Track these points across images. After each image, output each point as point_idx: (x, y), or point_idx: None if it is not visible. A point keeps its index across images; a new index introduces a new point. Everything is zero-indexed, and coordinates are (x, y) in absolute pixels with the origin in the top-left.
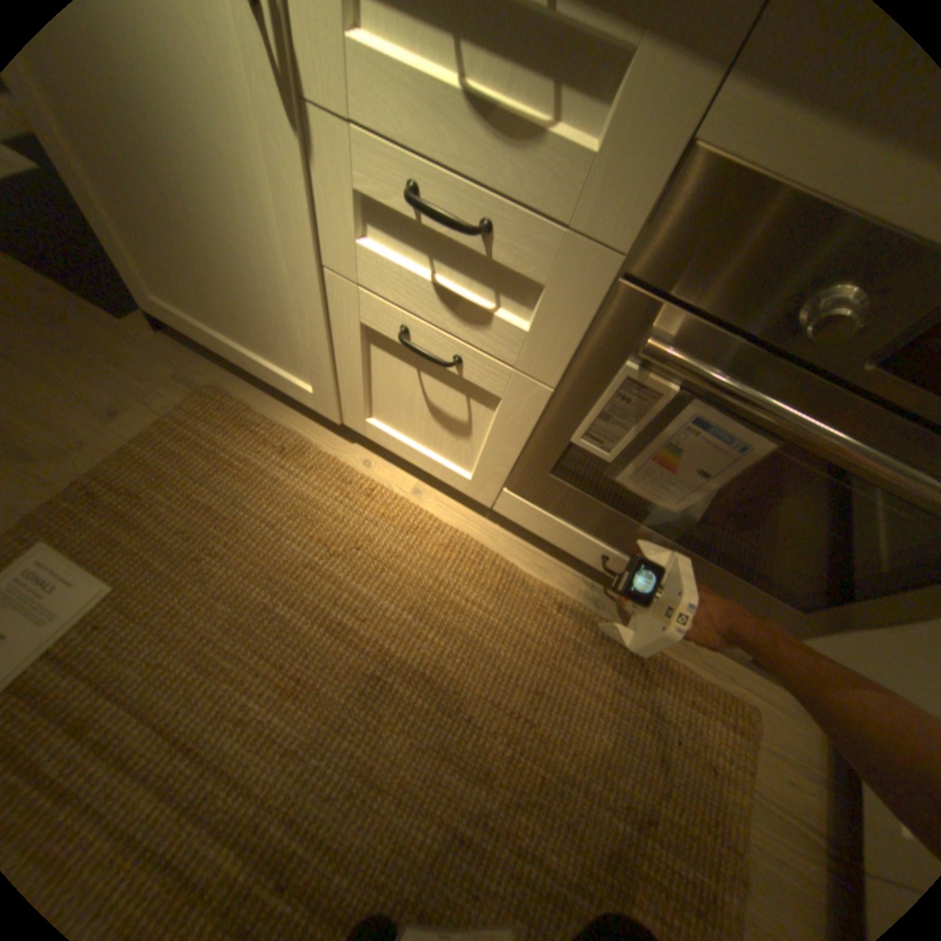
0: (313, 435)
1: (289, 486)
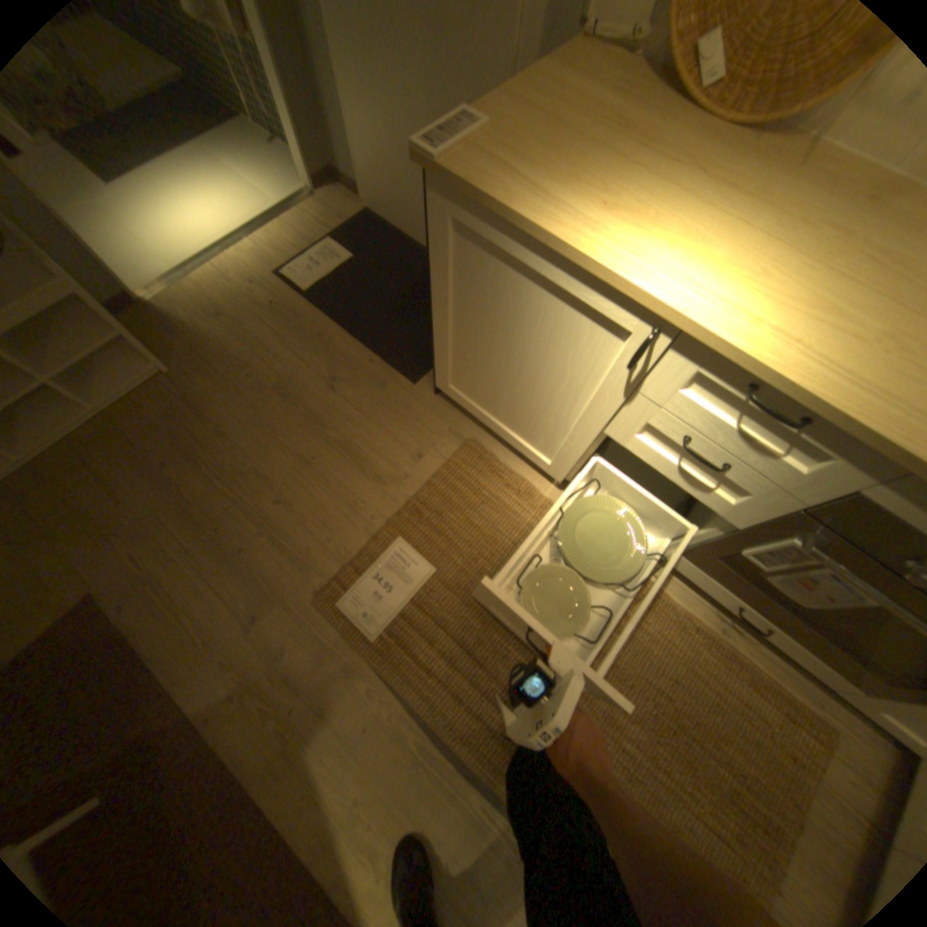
0: (535, 482)
1: (524, 519)
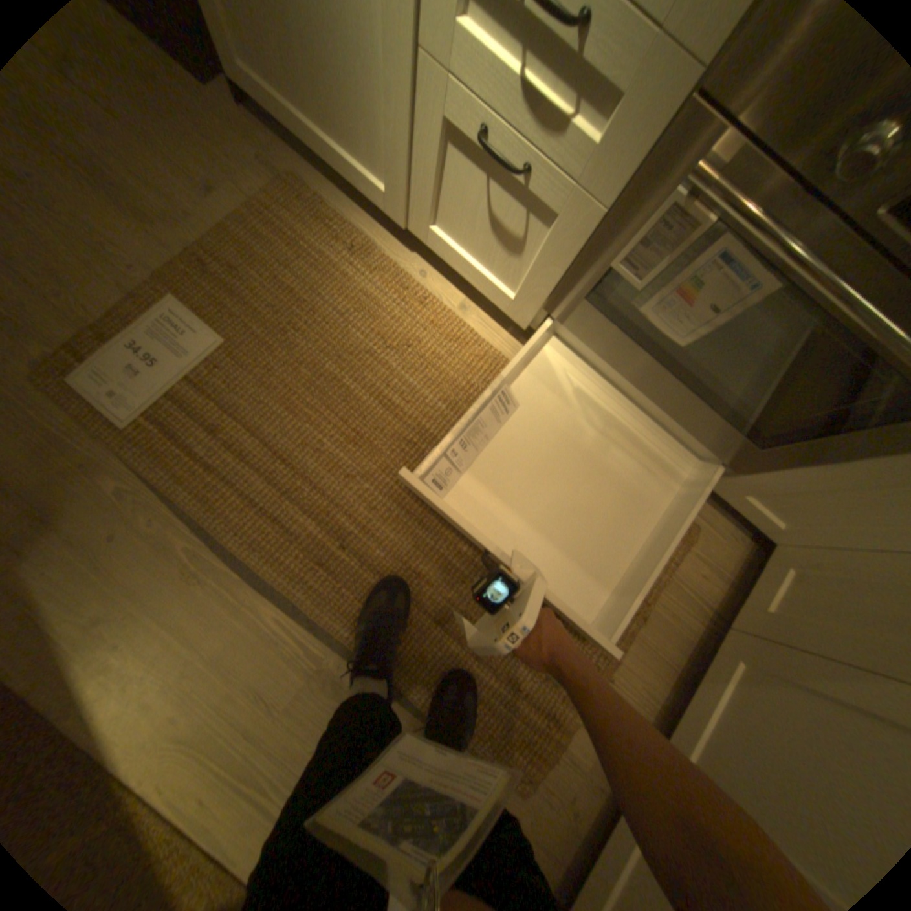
0: (377, 238)
1: (356, 282)
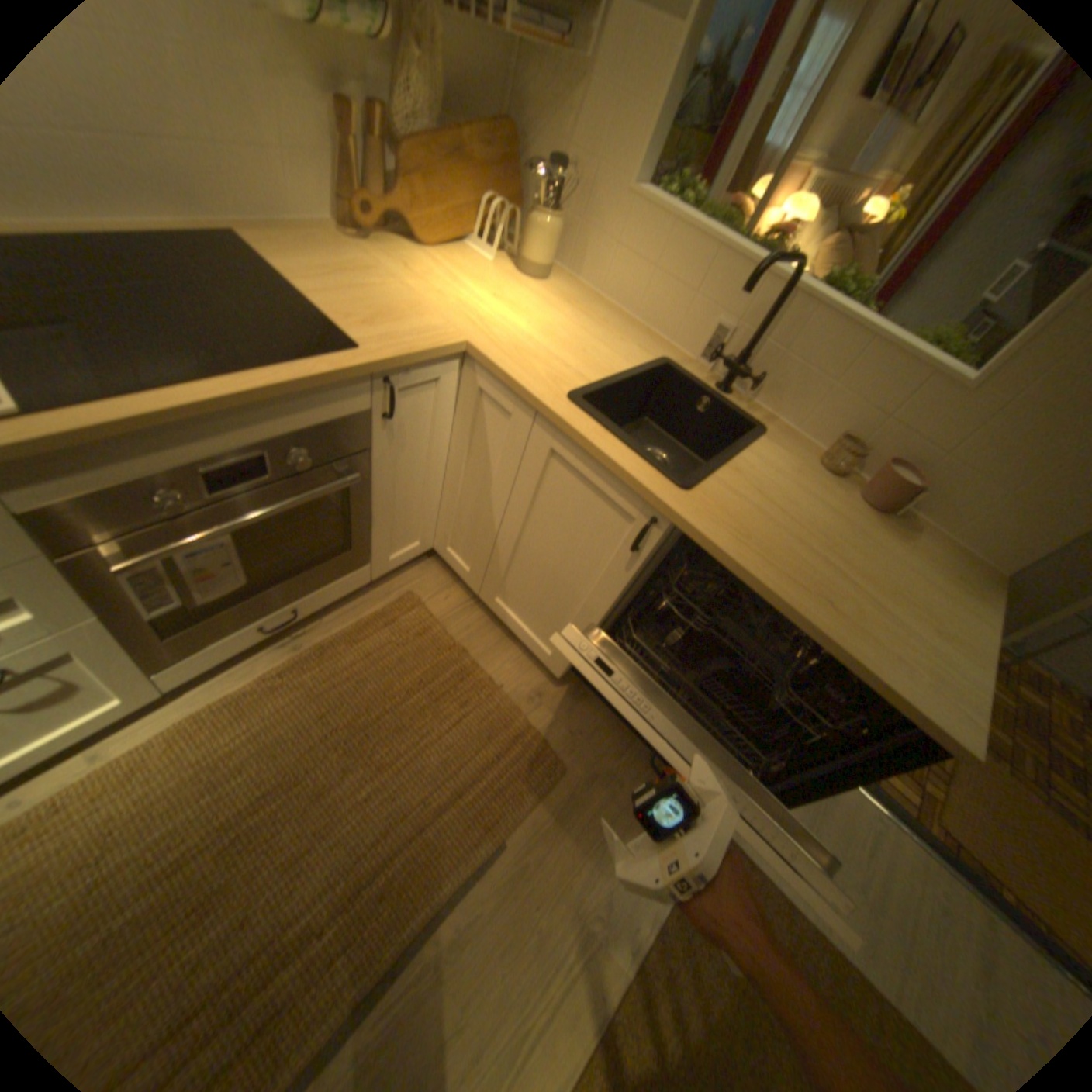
0: None
1: None
